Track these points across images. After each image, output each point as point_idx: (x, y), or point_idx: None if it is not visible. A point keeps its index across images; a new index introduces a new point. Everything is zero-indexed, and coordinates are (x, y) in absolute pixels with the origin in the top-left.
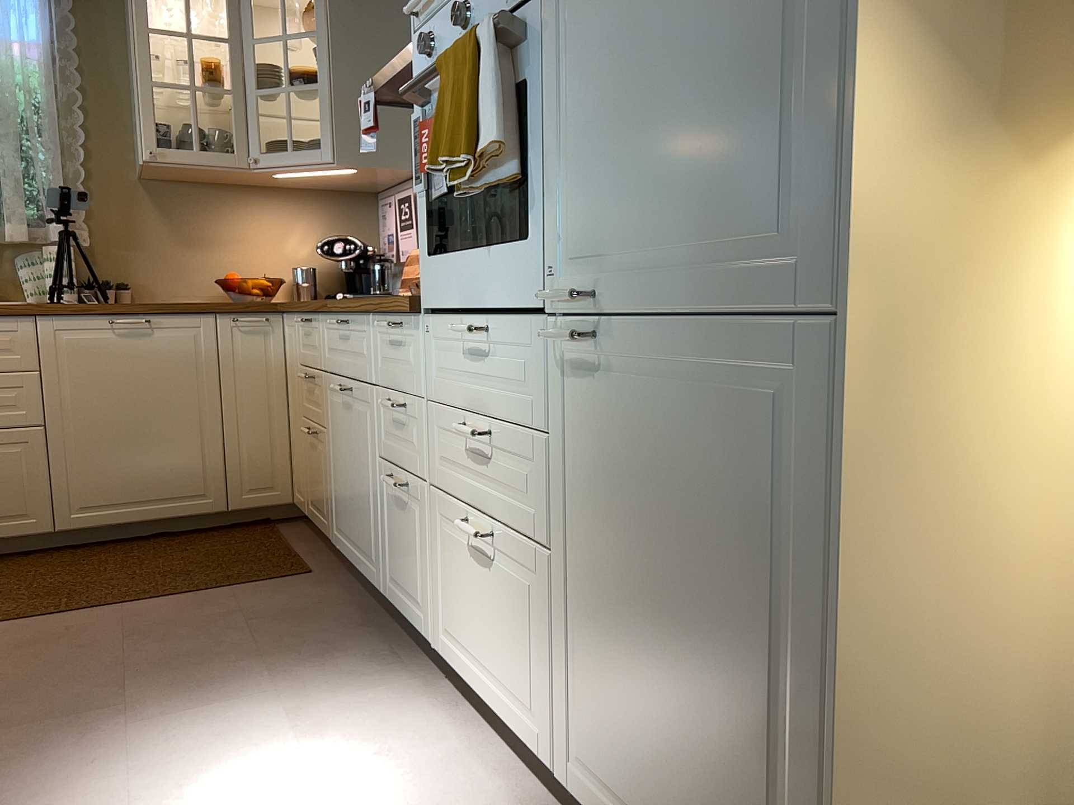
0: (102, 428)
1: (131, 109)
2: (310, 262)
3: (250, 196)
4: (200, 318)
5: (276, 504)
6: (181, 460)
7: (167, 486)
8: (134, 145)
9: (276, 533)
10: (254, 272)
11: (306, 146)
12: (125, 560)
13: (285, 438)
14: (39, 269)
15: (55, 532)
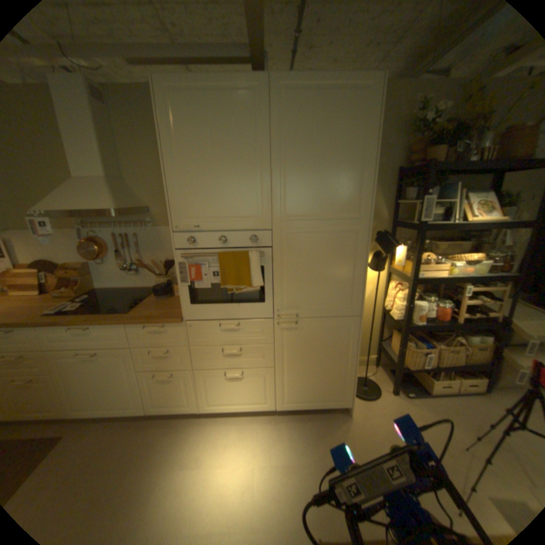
0: None
1: None
2: None
3: None
4: None
5: None
6: None
7: None
8: None
9: None
10: None
11: None
12: None
13: None
14: None
15: None
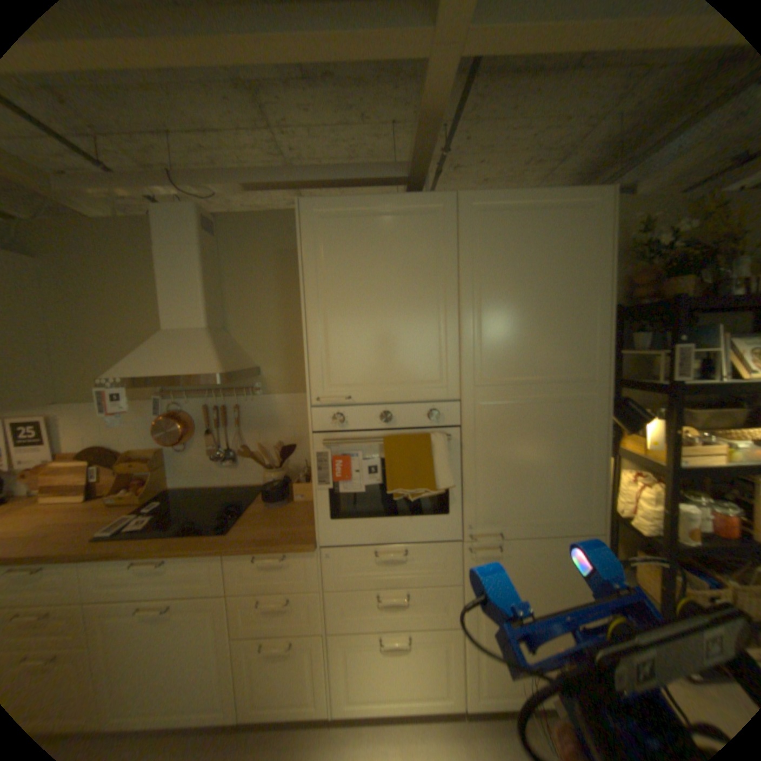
0: None
1: None
2: None
3: None
4: None
5: None
6: None
7: None
8: None
9: None
10: None
11: None
12: None
13: None
14: None
15: None
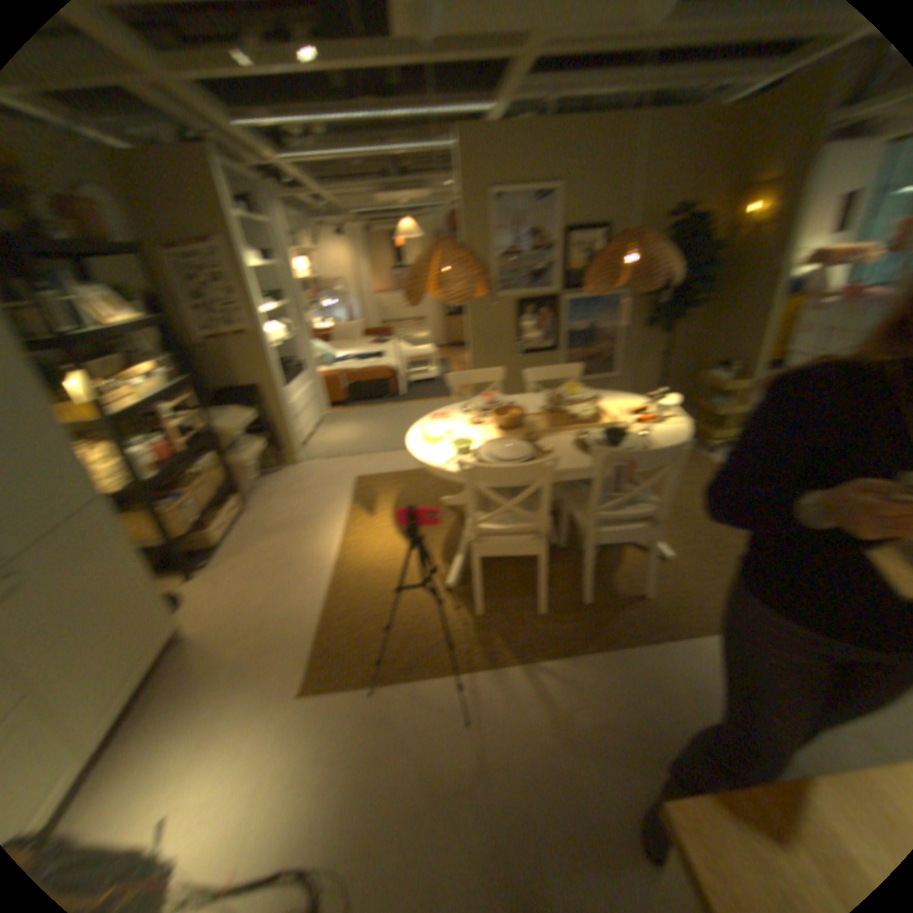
0: None
1: None
2: None
3: None
4: None
5: None
6: None
7: None
8: None
9: None
10: None
11: None
12: None
13: None
14: None
15: None
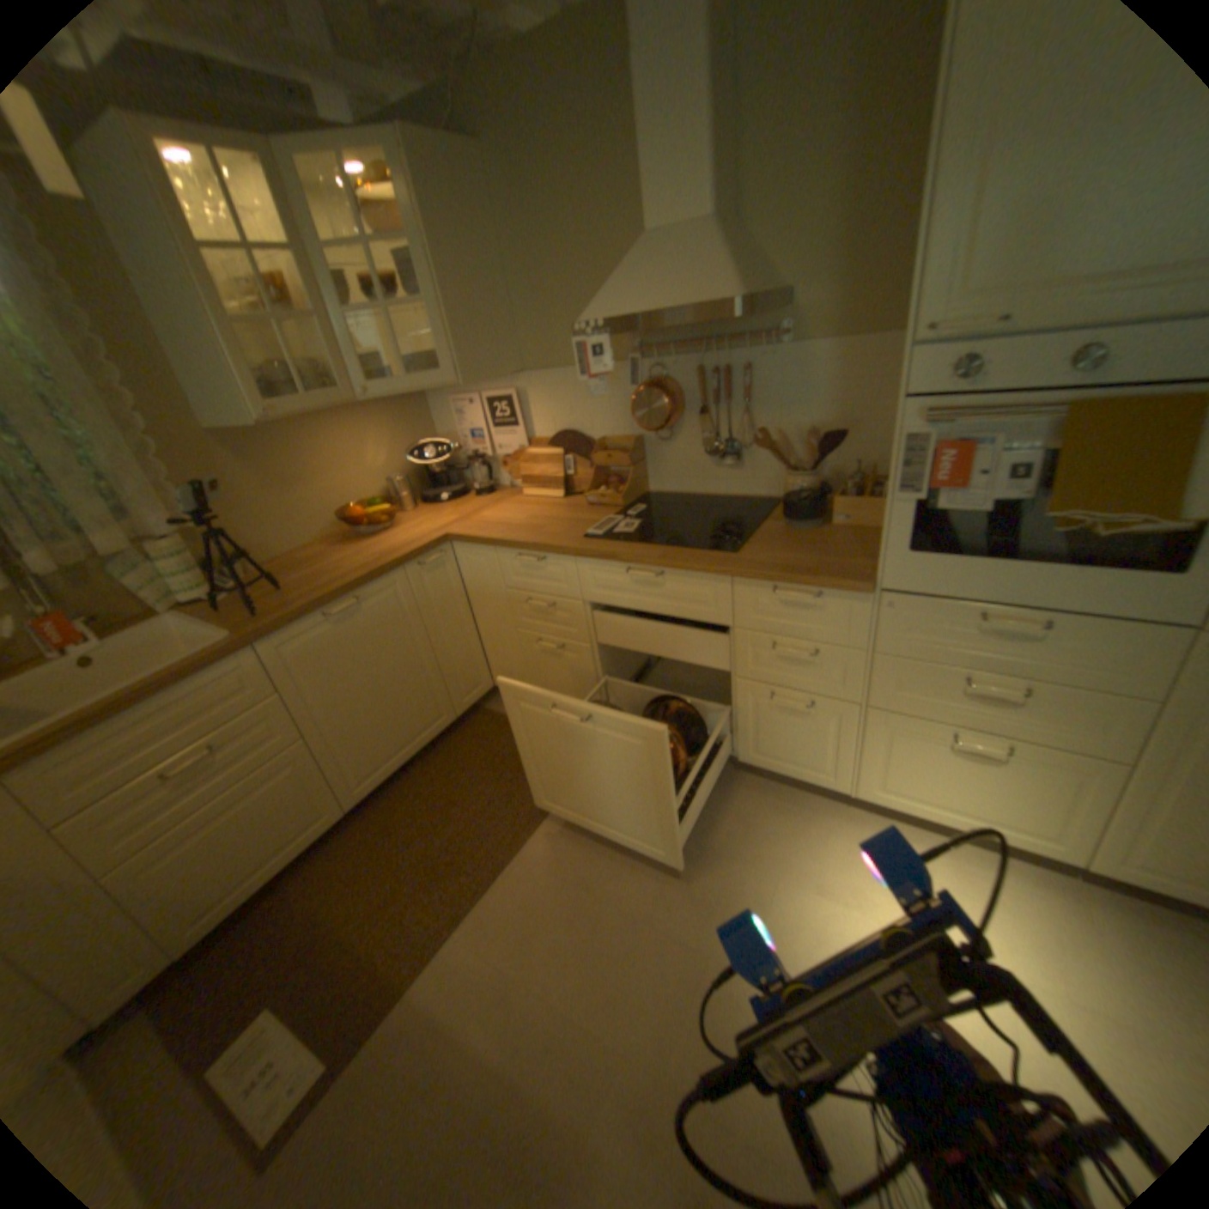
0: (350, 712)
1: (157, 347)
2: (389, 470)
3: (319, 420)
4: (392, 577)
5: (484, 694)
6: (416, 701)
7: (413, 727)
8: (179, 392)
9: (501, 716)
10: (348, 496)
11: (378, 360)
12: (427, 804)
13: (477, 643)
14: (144, 572)
15: (343, 814)
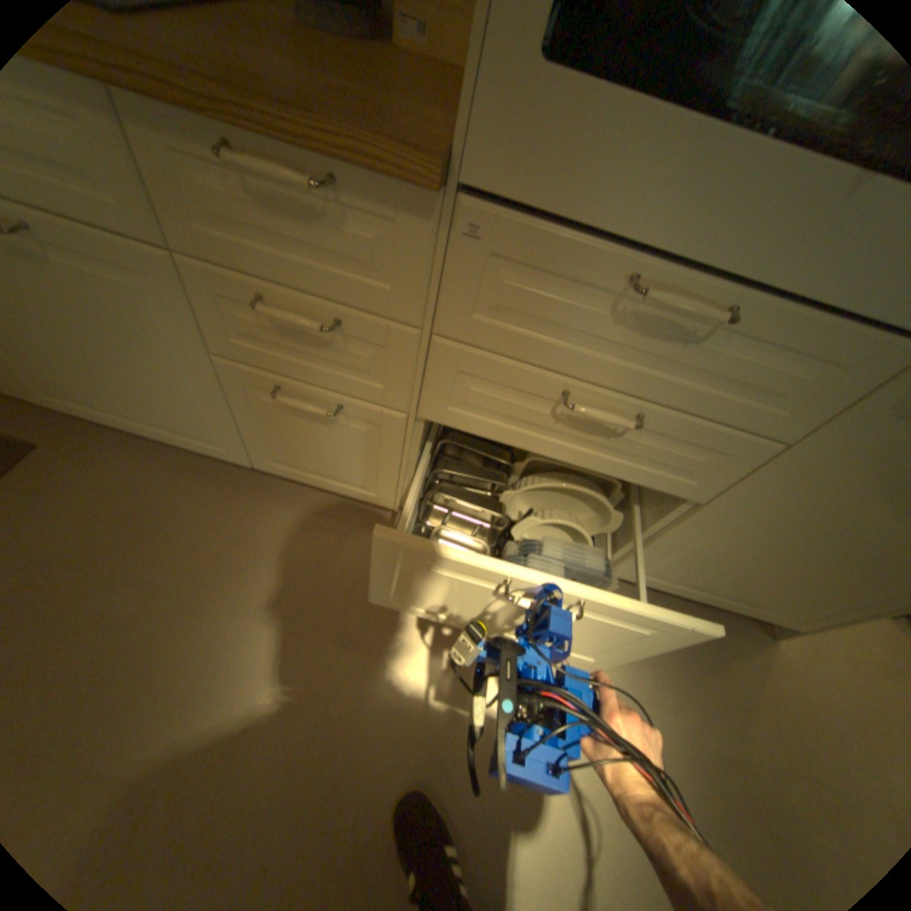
0: None
1: None
2: None
3: None
4: None
5: None
6: None
7: None
8: None
9: None
10: None
11: None
12: None
13: None
14: None
15: None
